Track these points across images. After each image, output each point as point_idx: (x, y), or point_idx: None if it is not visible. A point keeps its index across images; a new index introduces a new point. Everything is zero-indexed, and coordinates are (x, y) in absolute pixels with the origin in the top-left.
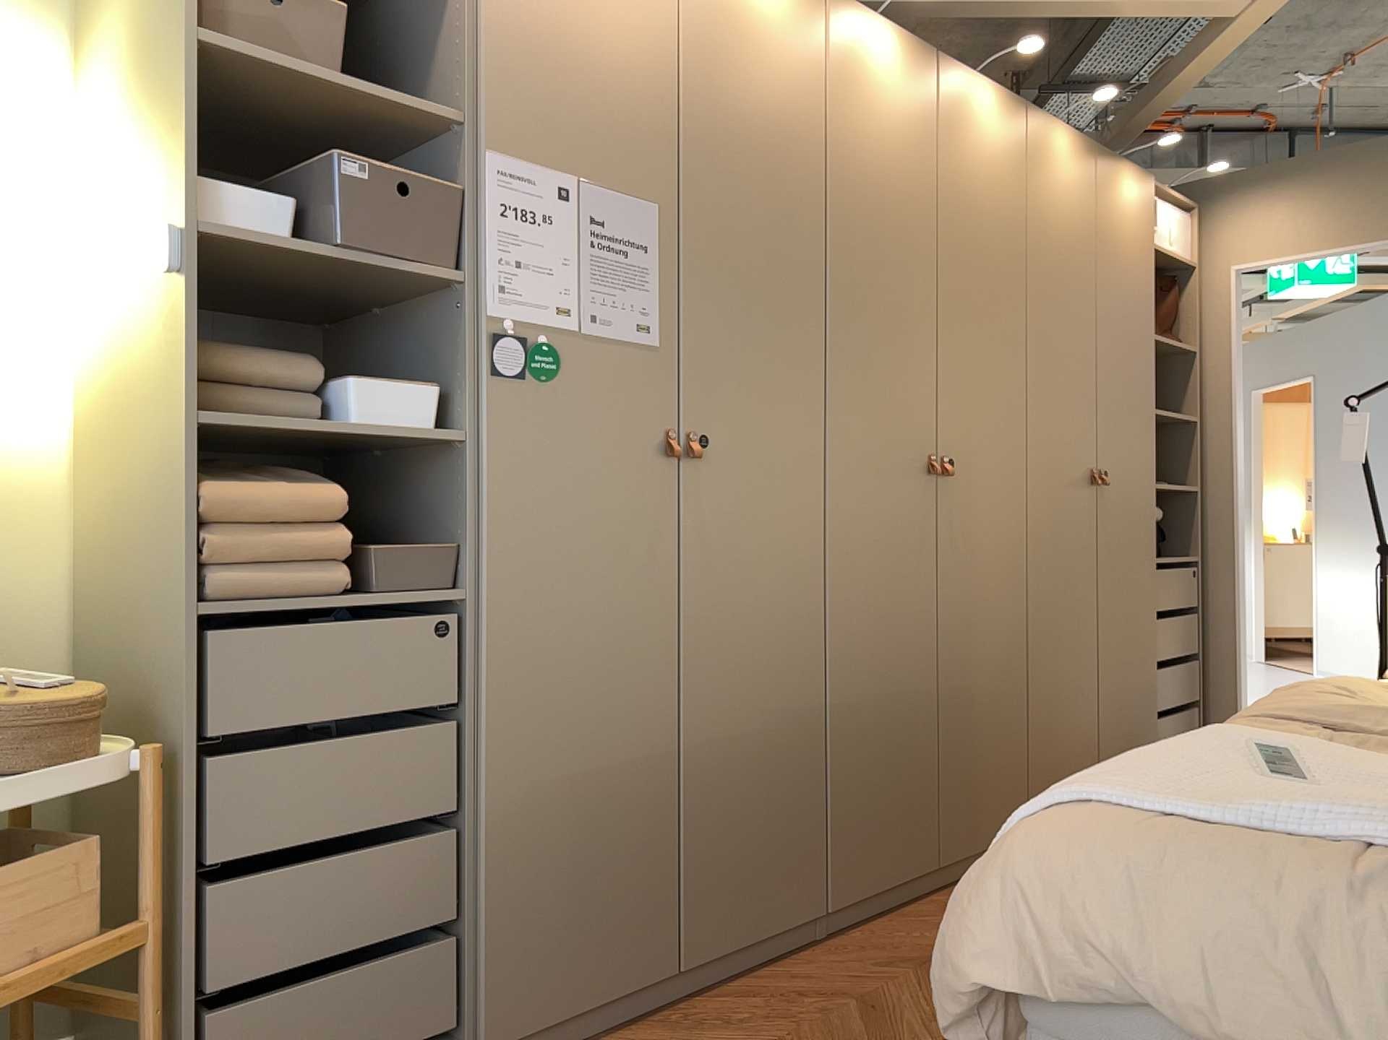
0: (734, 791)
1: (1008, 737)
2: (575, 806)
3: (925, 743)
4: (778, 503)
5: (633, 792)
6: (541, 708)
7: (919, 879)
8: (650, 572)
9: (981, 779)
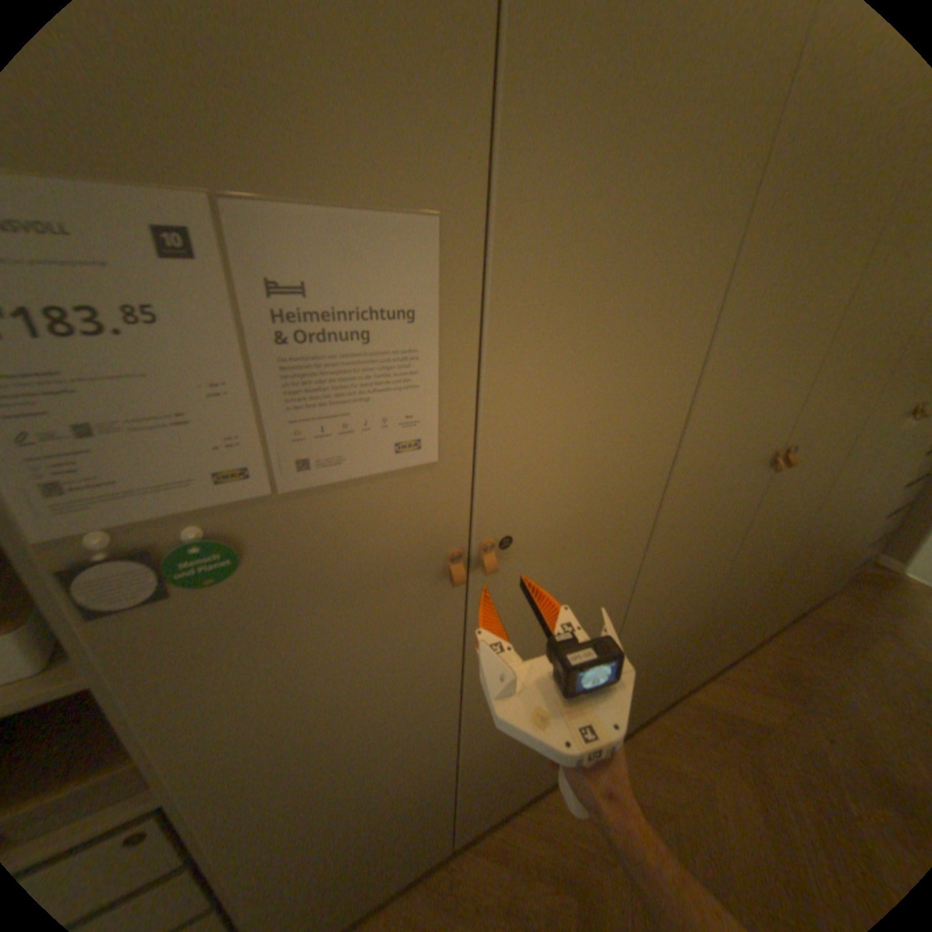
0: (511, 757)
1: (750, 619)
2: (347, 845)
3: (684, 653)
4: (594, 561)
5: (410, 807)
6: (297, 821)
7: (653, 714)
8: (428, 678)
9: (721, 649)
